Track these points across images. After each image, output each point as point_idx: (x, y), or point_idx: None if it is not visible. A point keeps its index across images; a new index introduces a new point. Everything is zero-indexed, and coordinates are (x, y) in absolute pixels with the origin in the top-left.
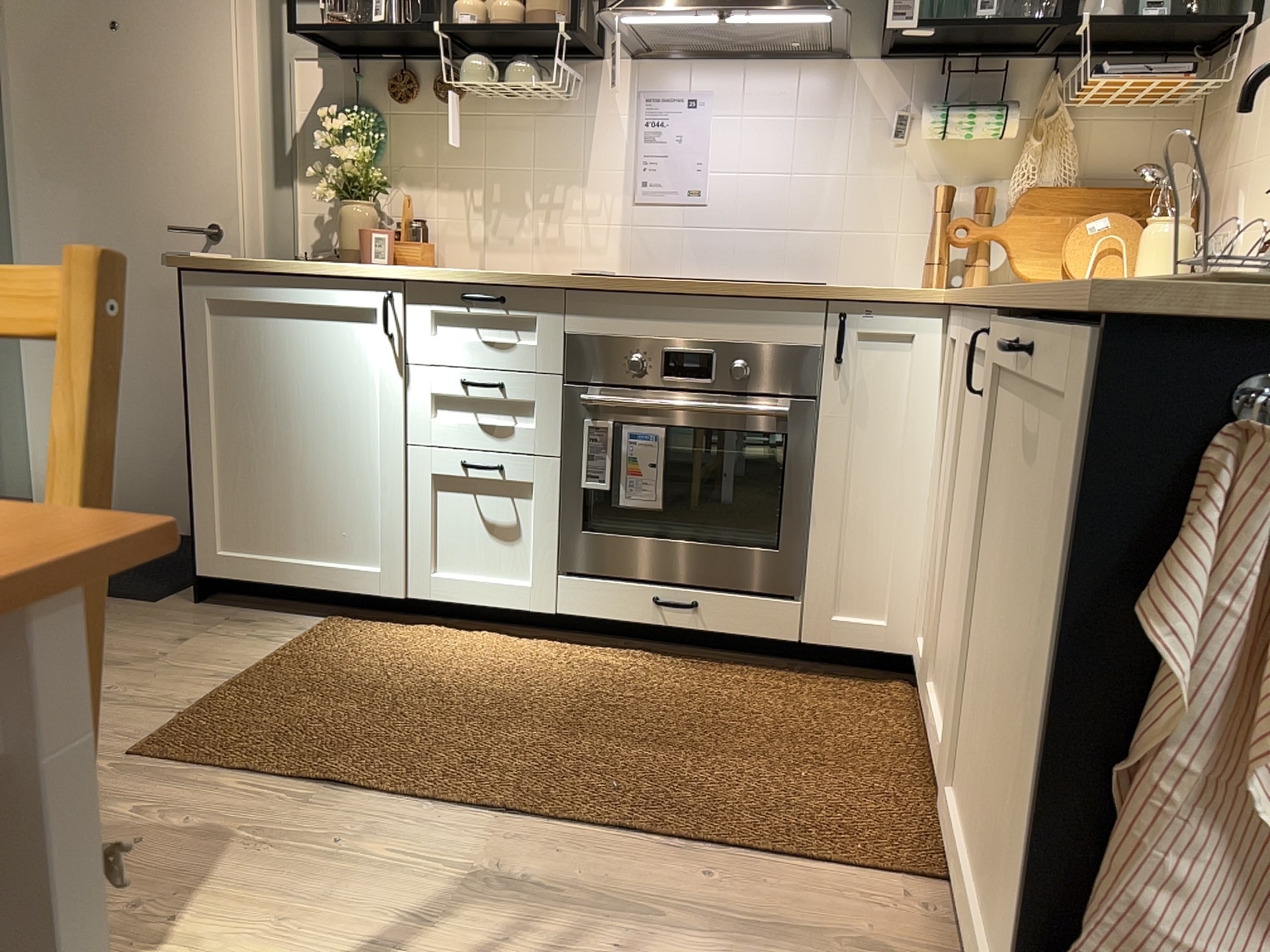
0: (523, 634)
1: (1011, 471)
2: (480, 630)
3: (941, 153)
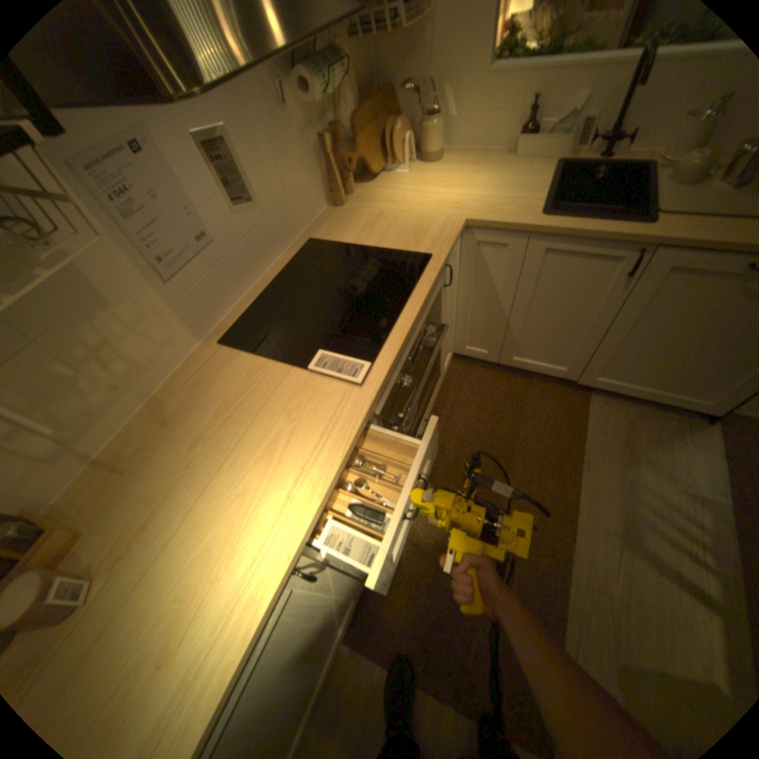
0: None
1: (677, 298)
2: None
3: (299, 104)
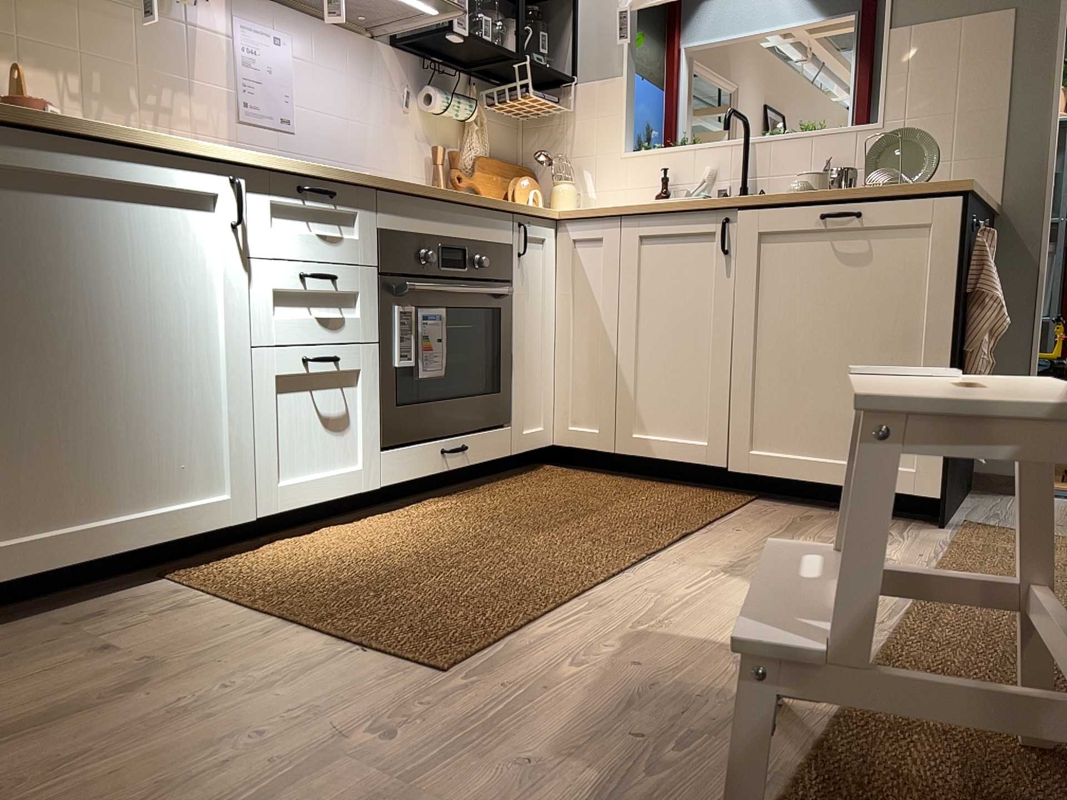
0: (332, 522)
1: (785, 274)
2: (301, 532)
3: (427, 125)
